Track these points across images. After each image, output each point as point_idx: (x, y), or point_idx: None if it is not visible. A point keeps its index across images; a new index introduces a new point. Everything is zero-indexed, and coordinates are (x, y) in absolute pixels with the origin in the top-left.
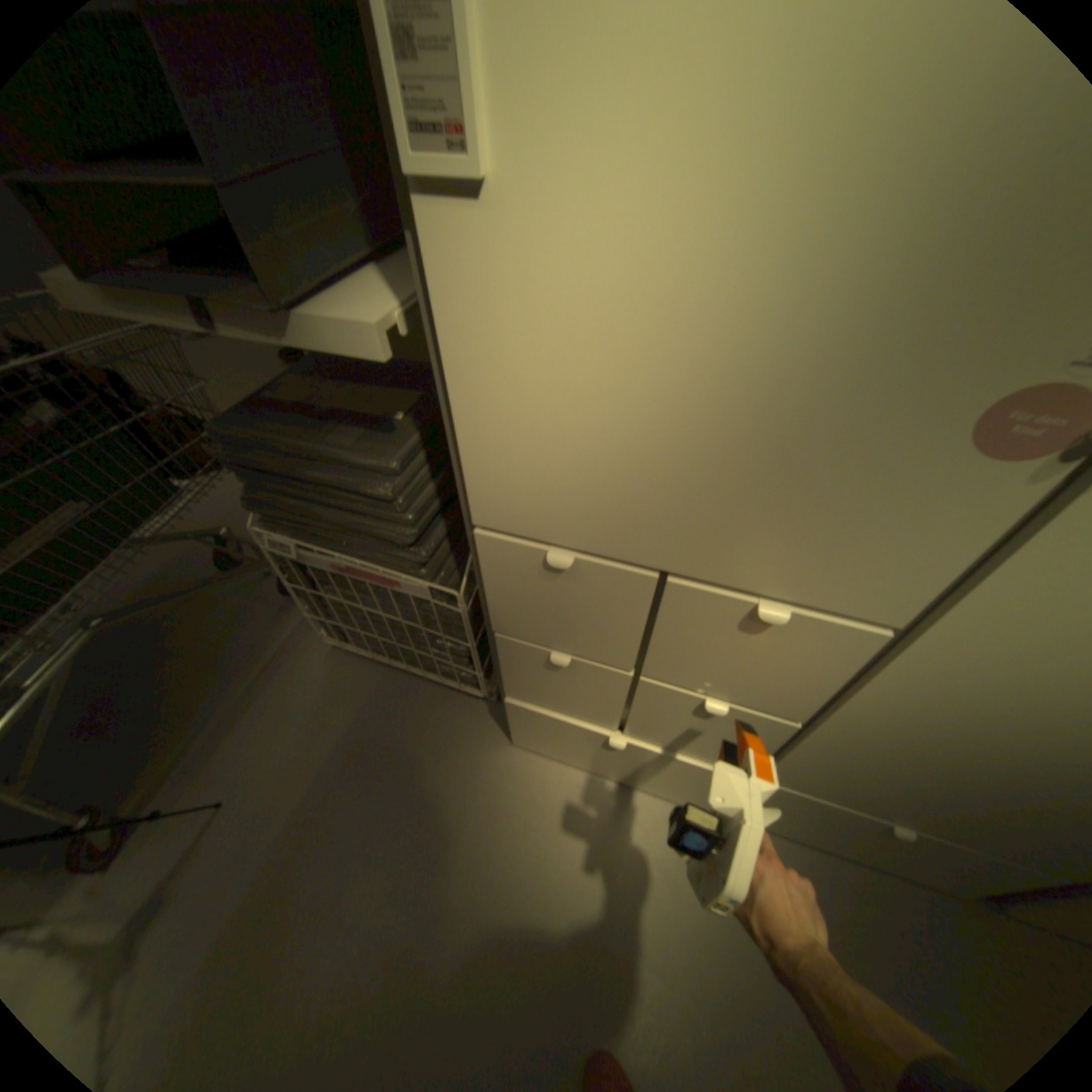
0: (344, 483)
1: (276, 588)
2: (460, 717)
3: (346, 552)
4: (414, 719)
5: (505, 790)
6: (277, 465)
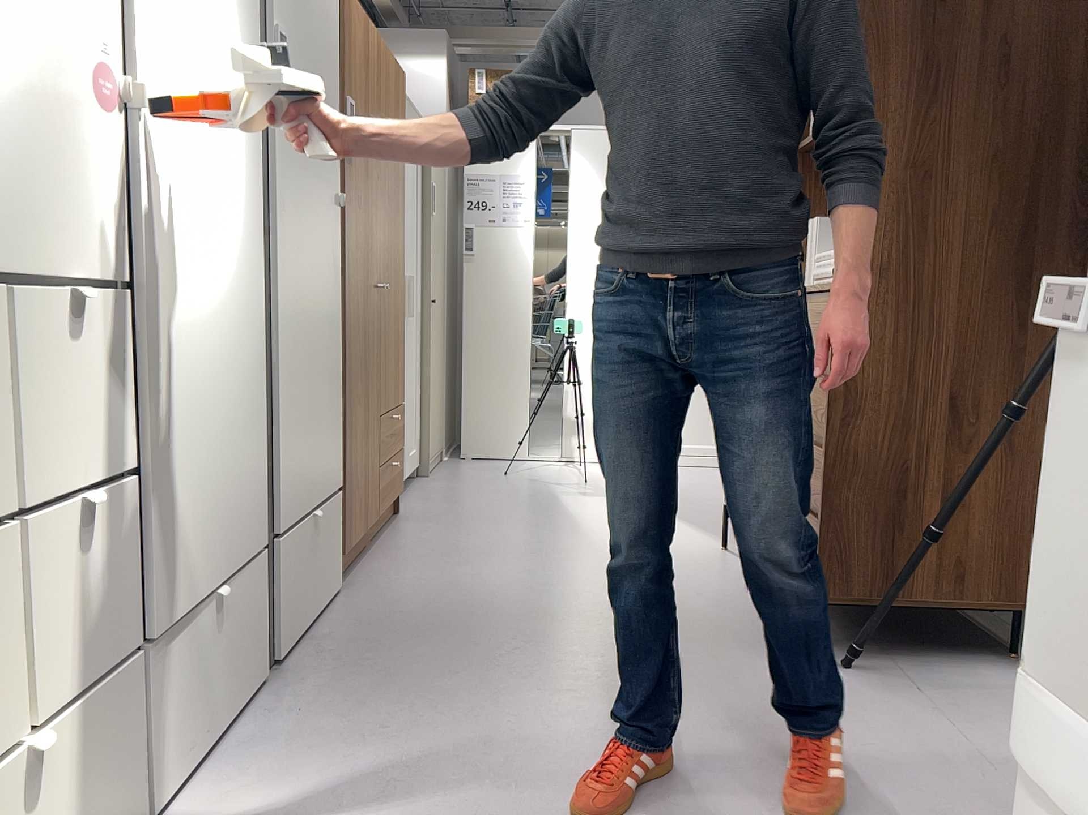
0: None
1: None
2: None
3: None
4: None
5: None
6: None
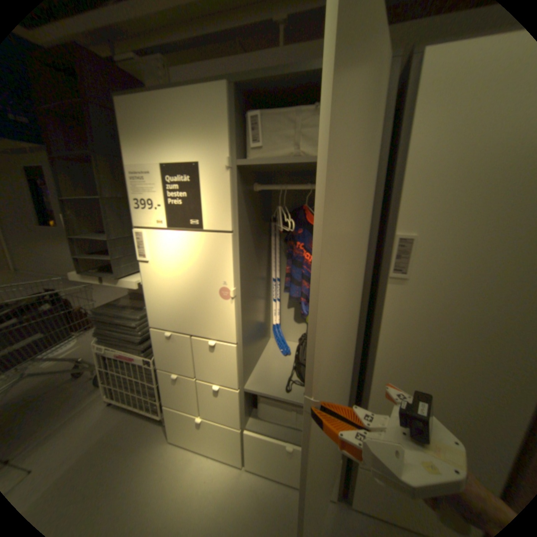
0: (123, 323)
1: (91, 384)
2: (149, 434)
3: (120, 350)
4: (129, 435)
5: (157, 463)
6: (106, 320)
